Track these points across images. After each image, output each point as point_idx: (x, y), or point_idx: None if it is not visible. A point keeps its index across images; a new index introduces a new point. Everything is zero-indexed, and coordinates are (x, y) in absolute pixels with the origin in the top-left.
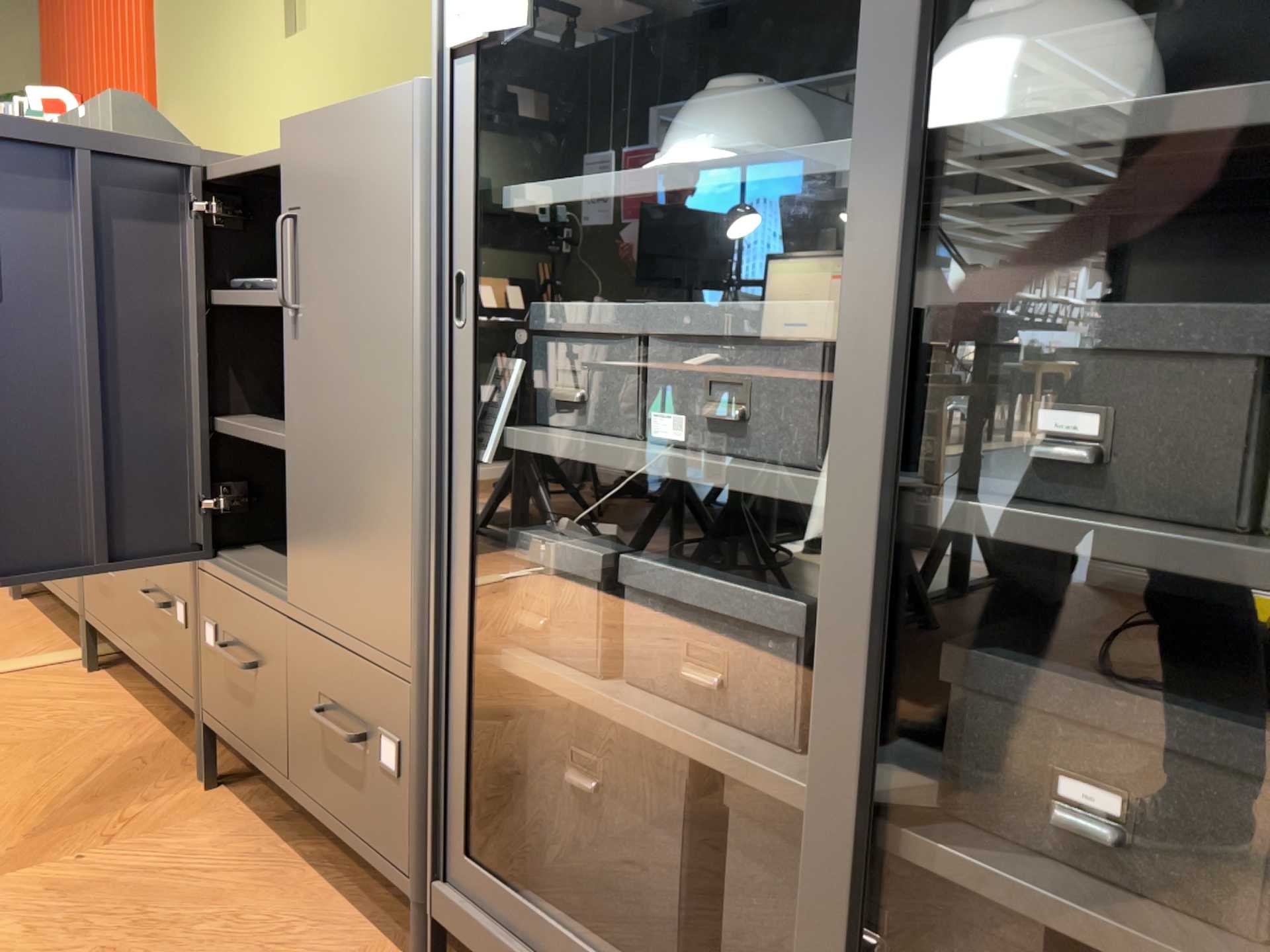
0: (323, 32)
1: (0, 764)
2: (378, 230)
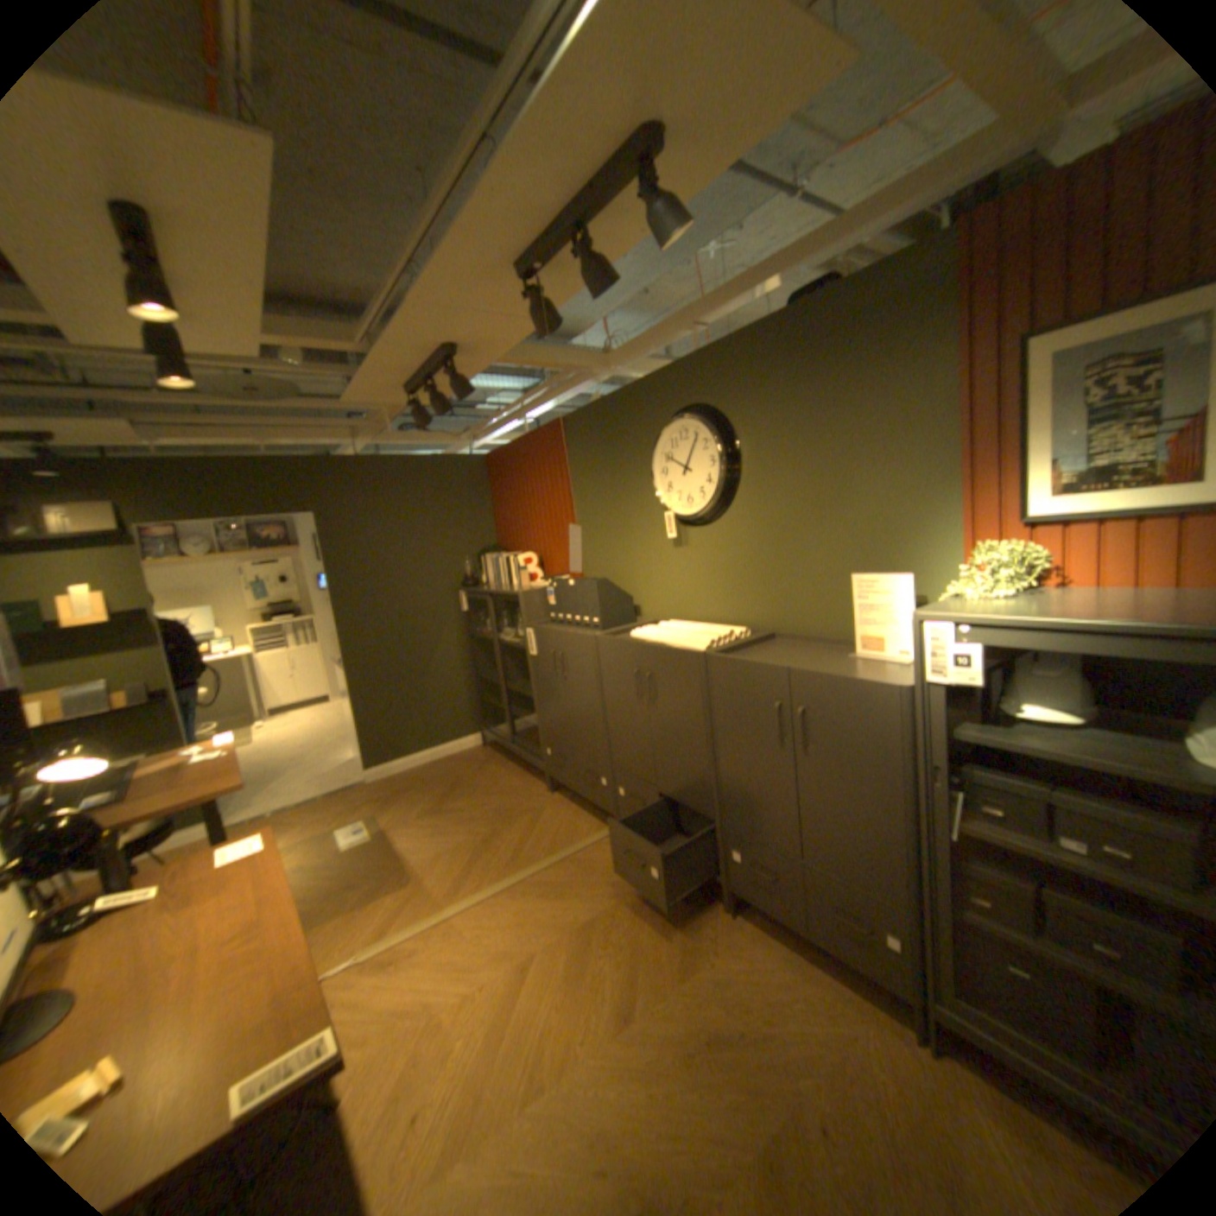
0: (701, 550)
1: (632, 906)
2: (874, 735)
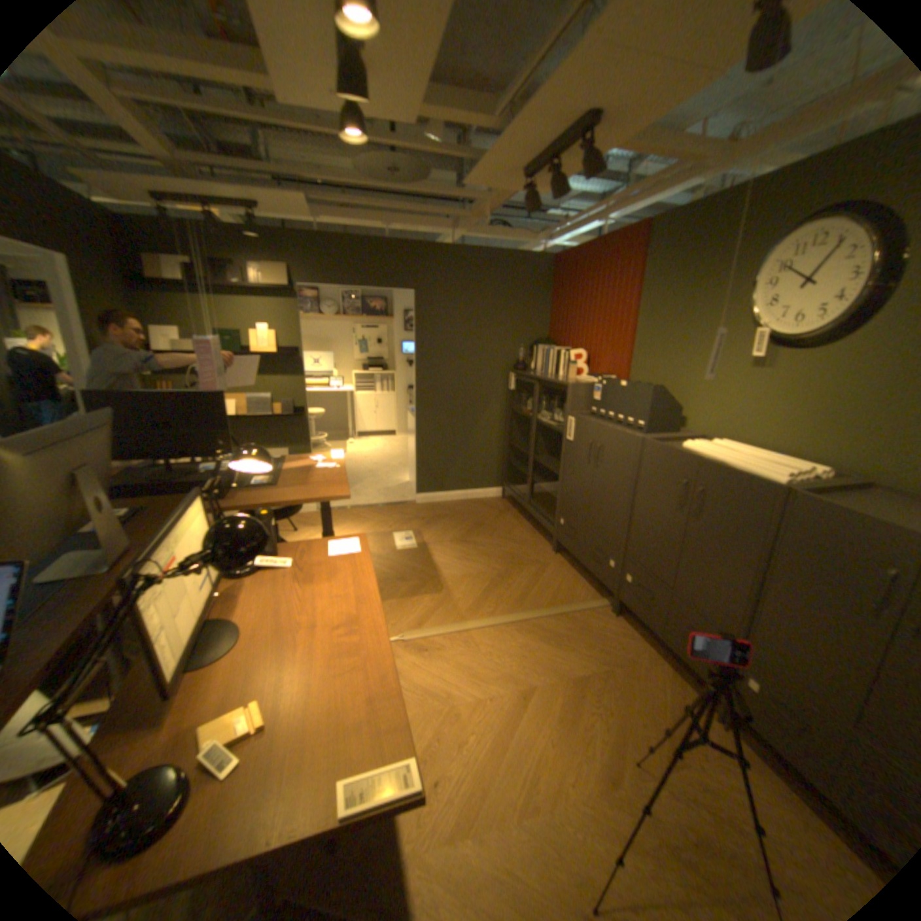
0: (792, 373)
1: (625, 679)
2: None
